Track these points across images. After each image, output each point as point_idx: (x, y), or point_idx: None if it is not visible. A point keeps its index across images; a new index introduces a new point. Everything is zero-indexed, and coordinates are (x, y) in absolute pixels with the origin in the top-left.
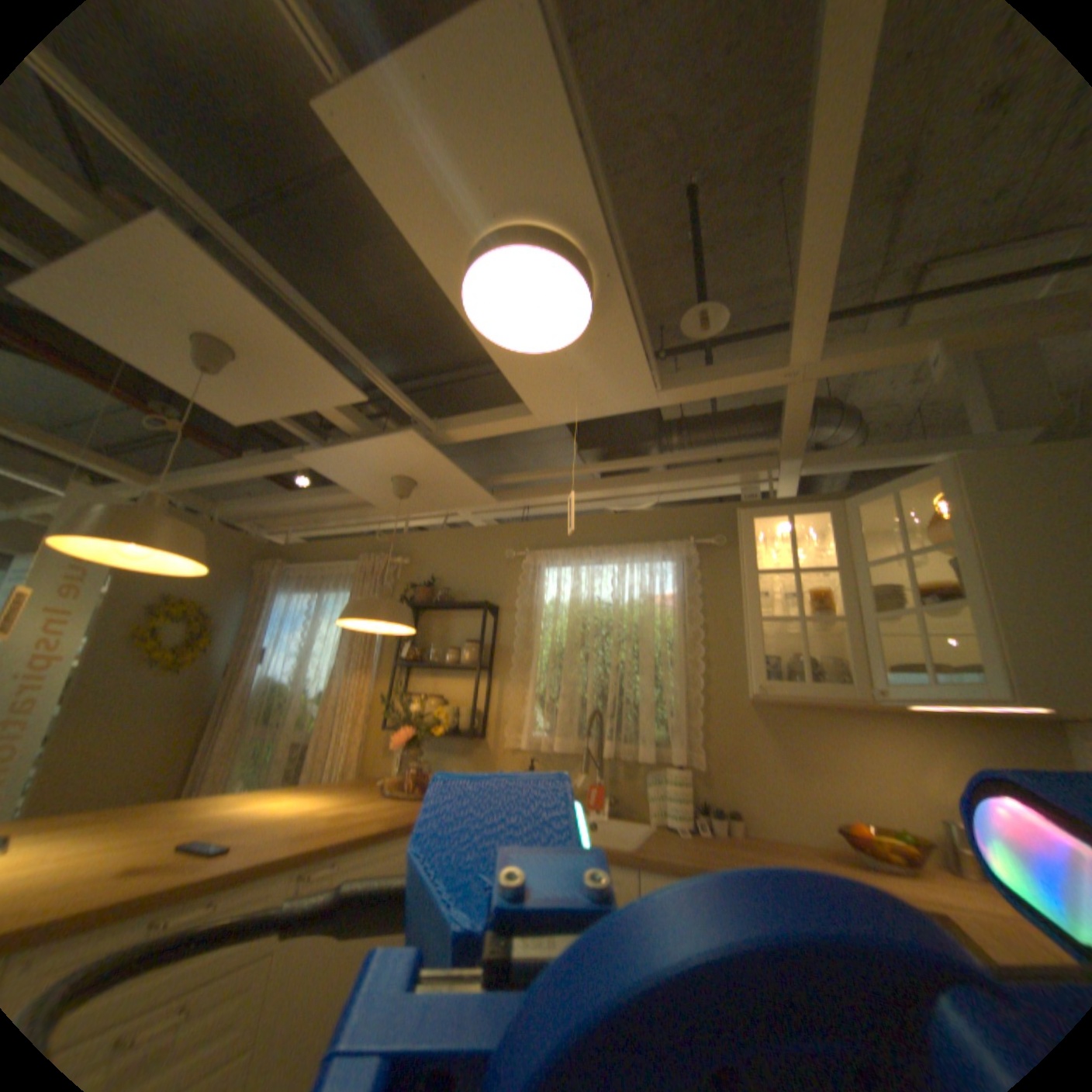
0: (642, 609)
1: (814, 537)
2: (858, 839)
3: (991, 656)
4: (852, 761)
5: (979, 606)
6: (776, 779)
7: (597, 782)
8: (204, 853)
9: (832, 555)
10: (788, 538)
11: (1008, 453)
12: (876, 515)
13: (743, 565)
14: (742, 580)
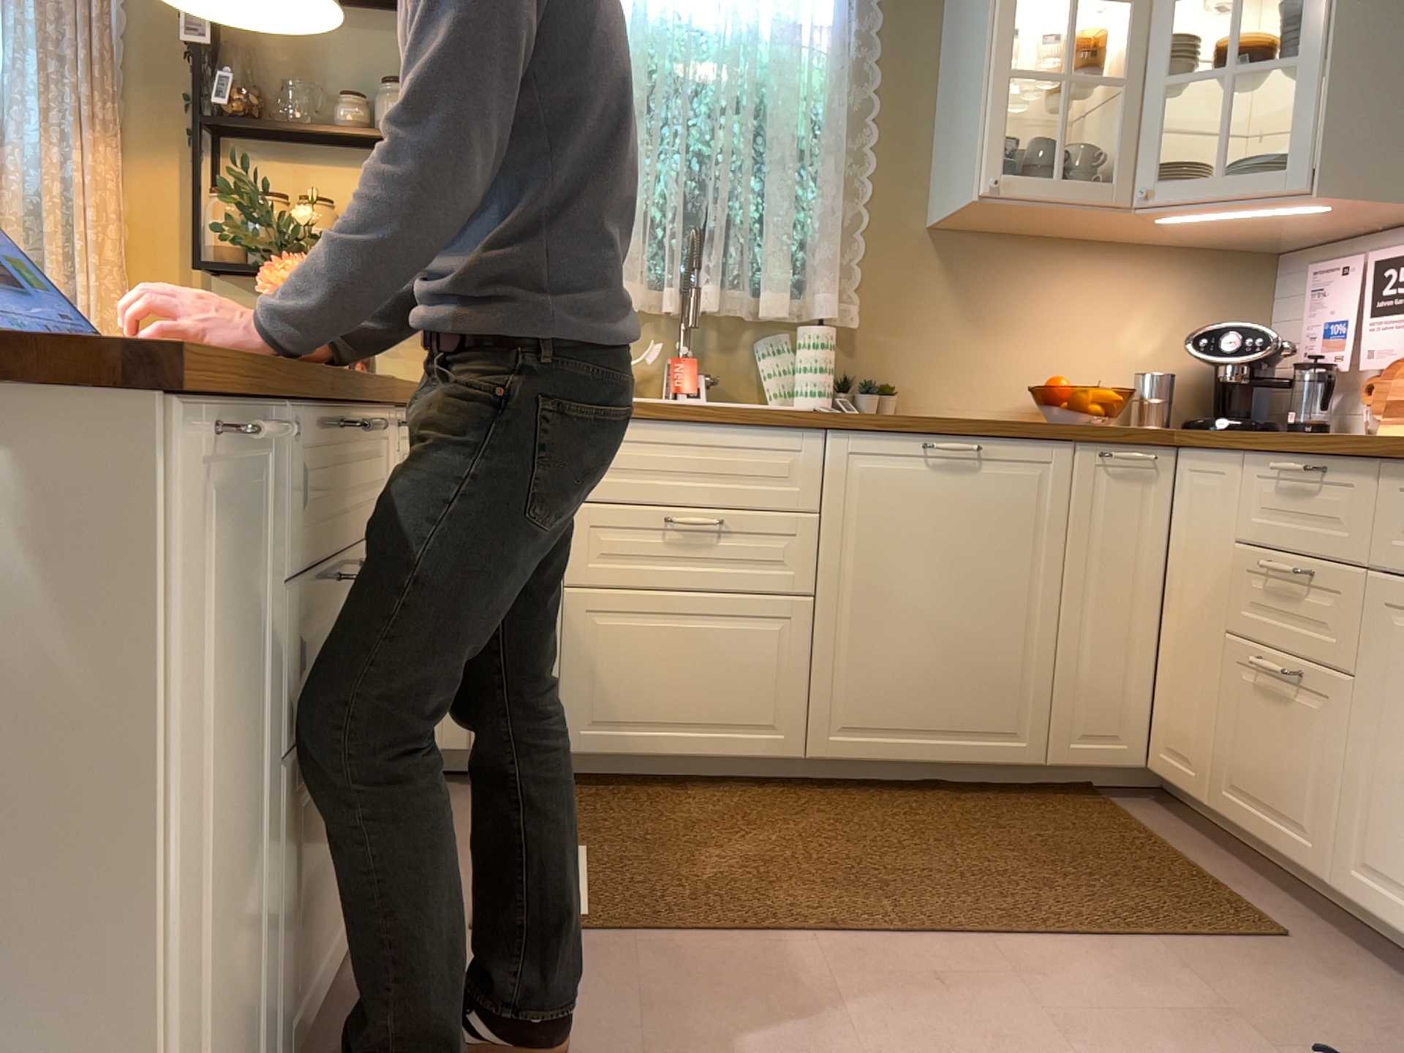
0: (770, 44)
1: None
2: (1055, 389)
3: (1302, 133)
4: (1045, 306)
5: (1309, 66)
6: (945, 334)
7: (680, 348)
8: None
9: None
10: None
11: None
12: None
13: None
14: (943, 10)
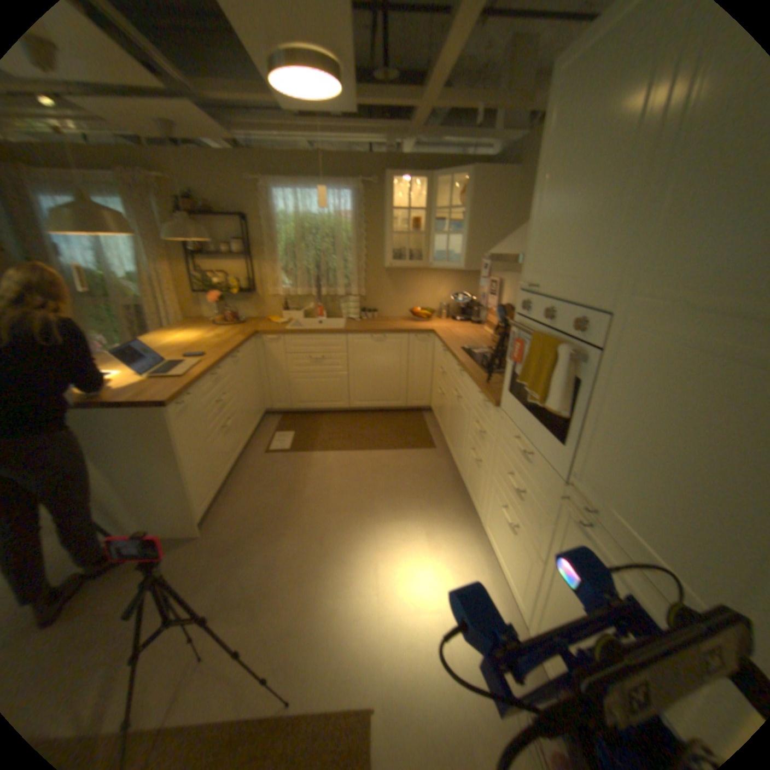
0: (335, 221)
1: (418, 183)
2: (415, 313)
3: (463, 254)
4: (417, 287)
5: (465, 236)
6: (390, 296)
7: (320, 306)
8: (194, 356)
9: (424, 194)
10: (407, 182)
11: (491, 169)
12: (444, 179)
13: (385, 198)
14: (384, 205)
